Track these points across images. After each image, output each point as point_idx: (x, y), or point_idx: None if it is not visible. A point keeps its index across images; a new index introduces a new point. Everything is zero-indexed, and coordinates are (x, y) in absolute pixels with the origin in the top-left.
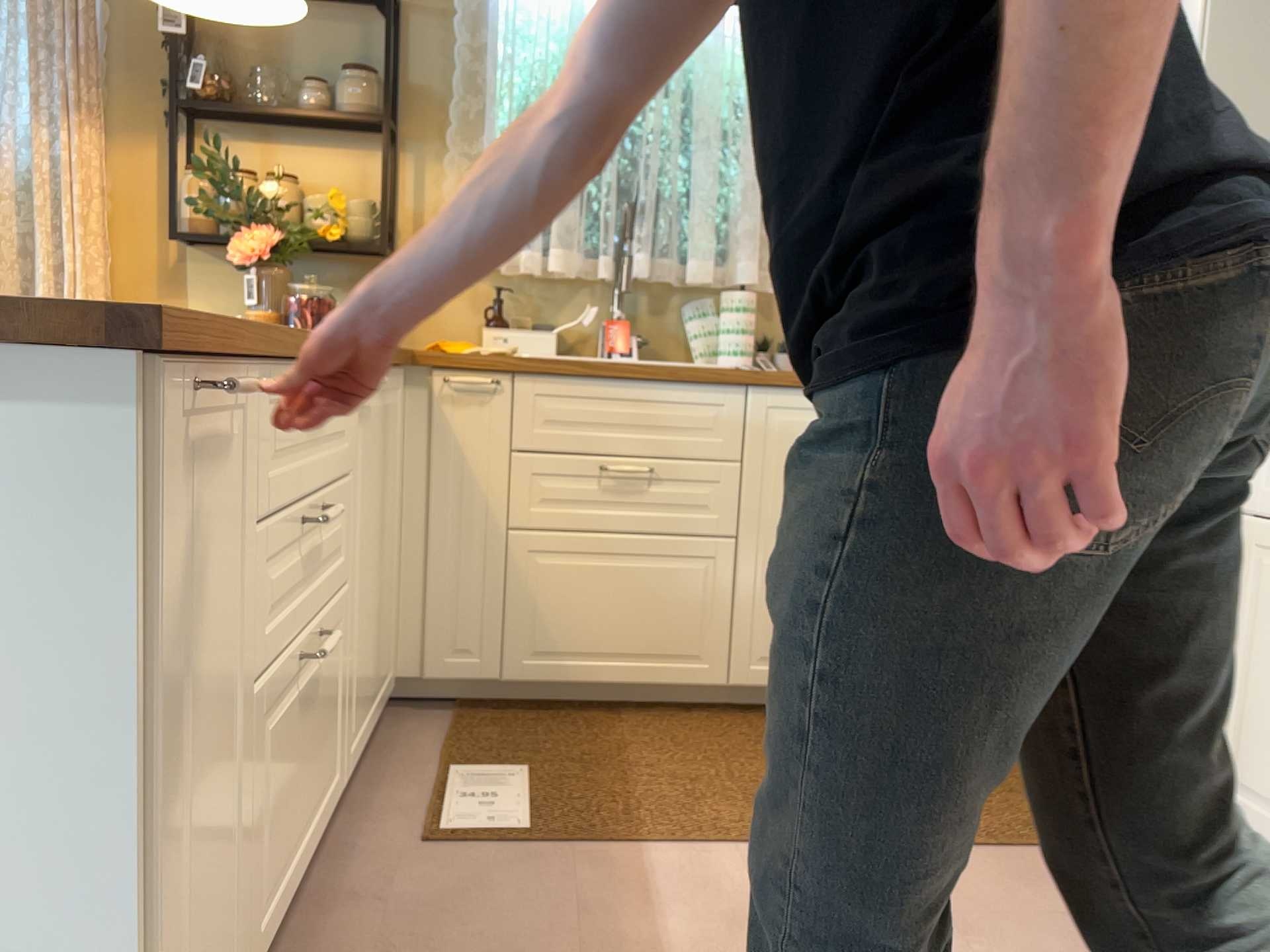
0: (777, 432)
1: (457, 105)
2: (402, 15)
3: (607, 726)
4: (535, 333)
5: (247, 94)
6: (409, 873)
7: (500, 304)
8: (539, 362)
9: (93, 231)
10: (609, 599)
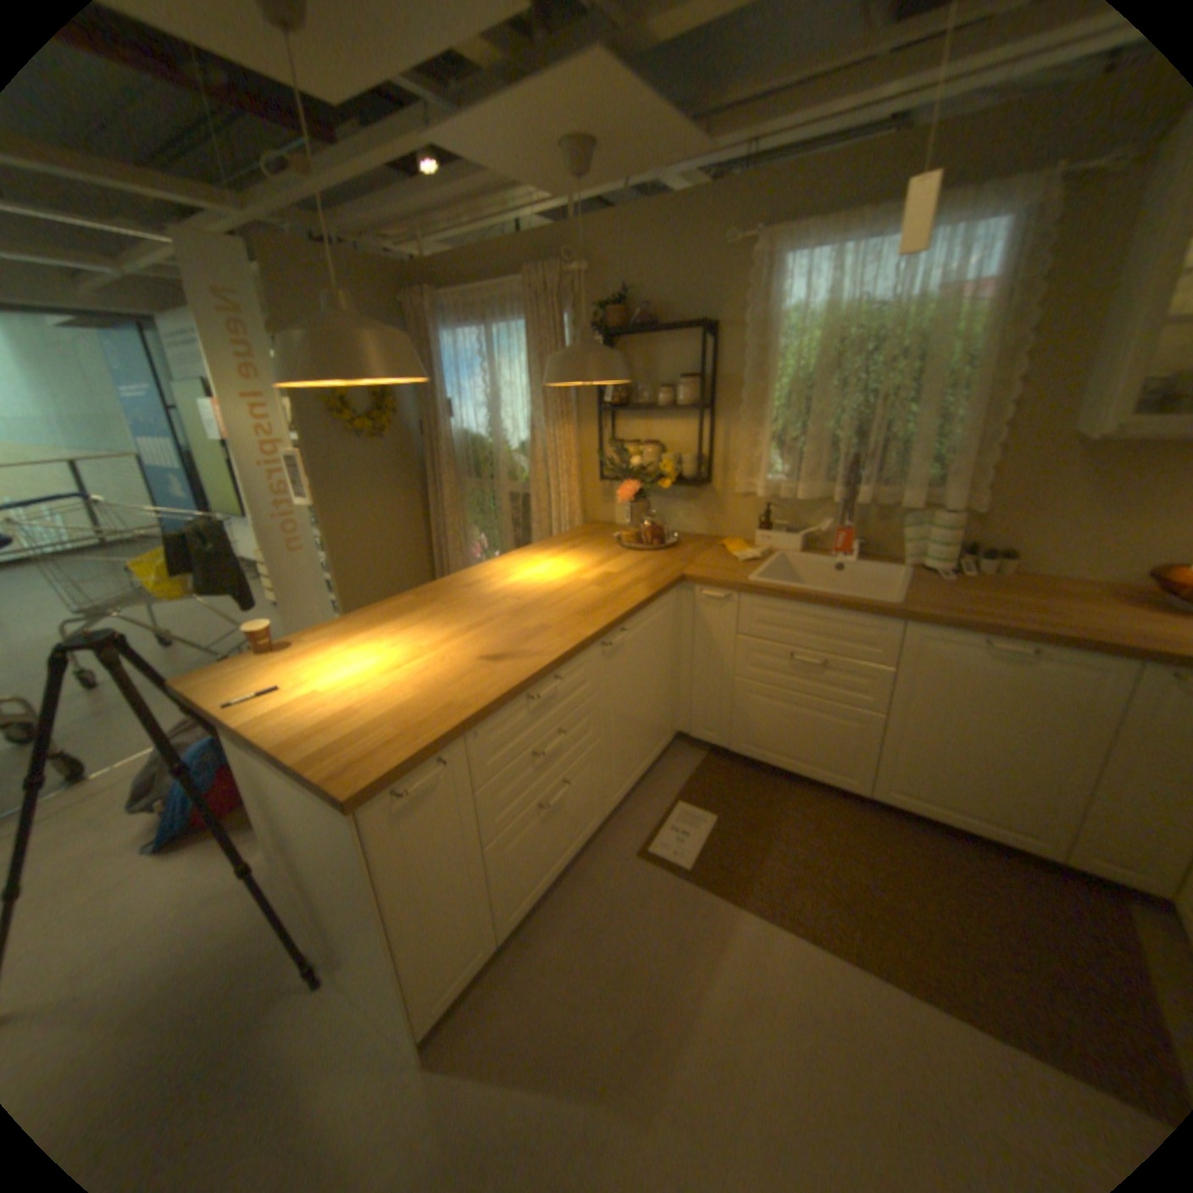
0: (927, 655)
1: (747, 386)
2: (715, 329)
3: (784, 795)
4: (786, 535)
5: (634, 392)
6: (623, 874)
7: (767, 514)
8: (754, 588)
9: (569, 475)
10: (792, 727)
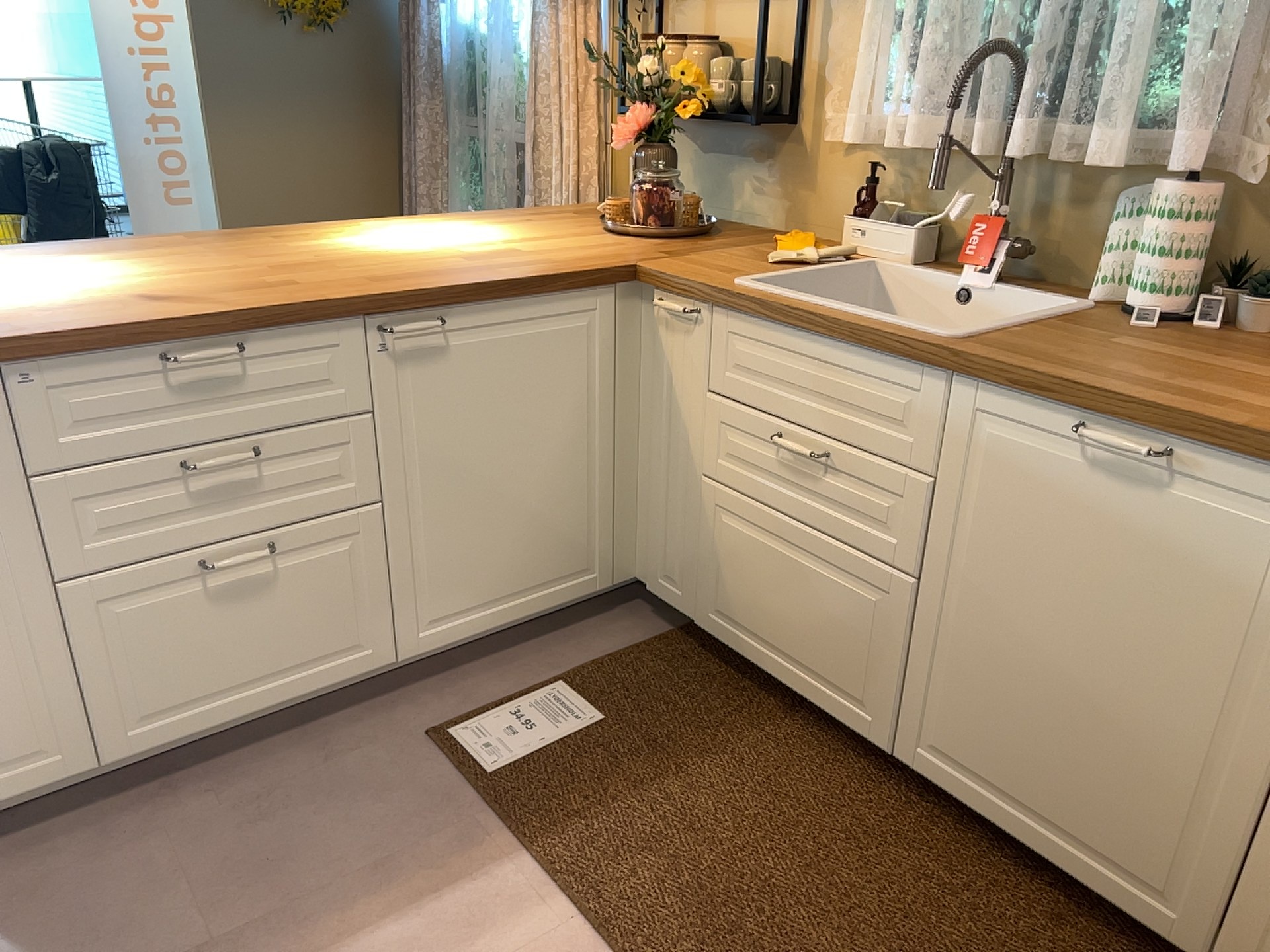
0: (982, 451)
1: None
2: None
3: (756, 720)
4: (890, 229)
5: None
6: (383, 749)
7: (868, 188)
8: (729, 295)
9: (584, 107)
10: (779, 587)
